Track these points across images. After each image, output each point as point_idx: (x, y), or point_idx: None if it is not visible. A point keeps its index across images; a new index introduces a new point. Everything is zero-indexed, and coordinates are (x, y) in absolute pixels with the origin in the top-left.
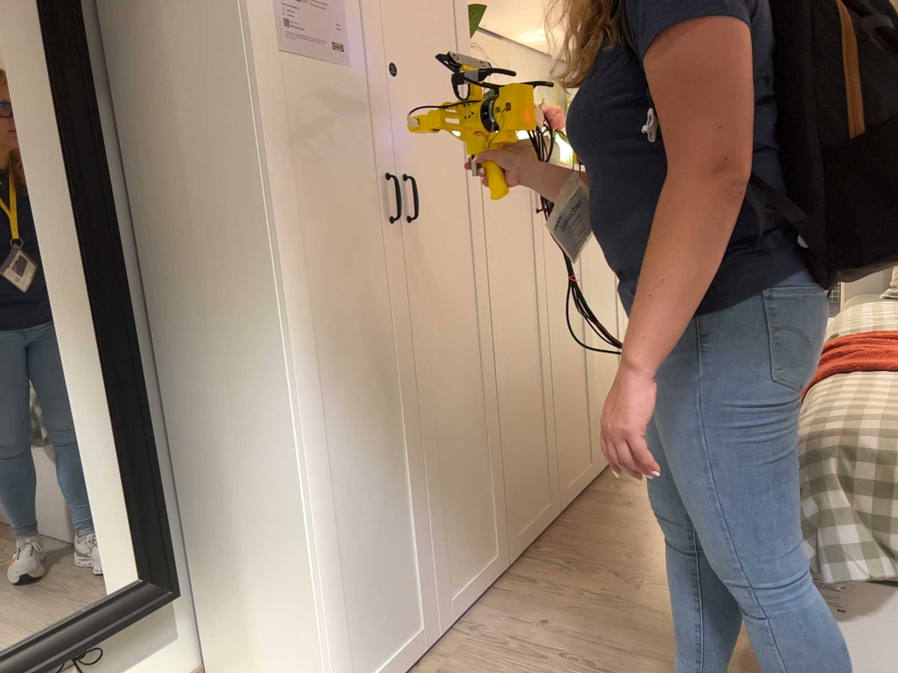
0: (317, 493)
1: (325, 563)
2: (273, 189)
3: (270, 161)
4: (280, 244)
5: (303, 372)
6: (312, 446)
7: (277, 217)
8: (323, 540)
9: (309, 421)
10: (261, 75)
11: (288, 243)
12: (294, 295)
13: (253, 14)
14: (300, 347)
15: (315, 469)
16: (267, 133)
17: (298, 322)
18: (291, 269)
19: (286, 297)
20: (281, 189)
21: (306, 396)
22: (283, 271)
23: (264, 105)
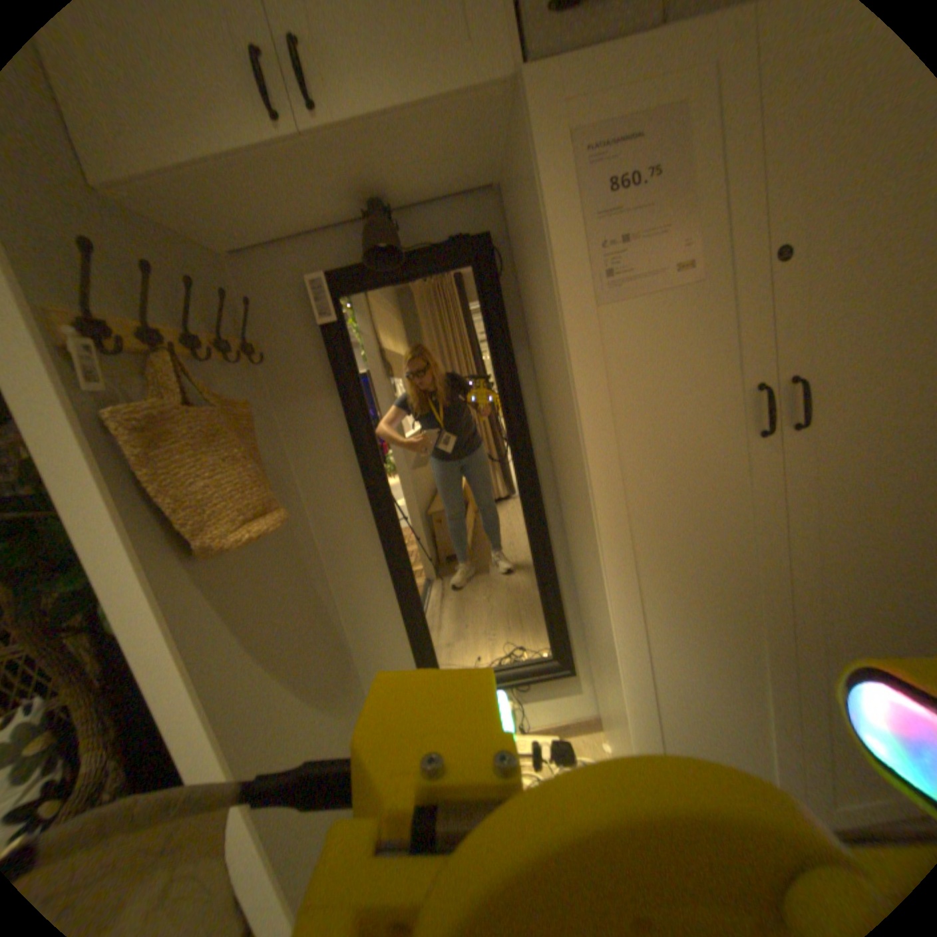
0: (634, 686)
1: (643, 738)
2: (585, 441)
3: (581, 417)
4: (593, 487)
5: (619, 591)
6: (629, 649)
7: (589, 464)
8: (640, 721)
9: (626, 630)
10: (569, 341)
11: (603, 485)
12: (610, 529)
13: (560, 285)
14: (616, 571)
15: (632, 667)
16: (577, 392)
17: (613, 550)
18: (606, 507)
19: (600, 531)
20: (595, 438)
21: (623, 611)
22: (596, 509)
23: (574, 368)
